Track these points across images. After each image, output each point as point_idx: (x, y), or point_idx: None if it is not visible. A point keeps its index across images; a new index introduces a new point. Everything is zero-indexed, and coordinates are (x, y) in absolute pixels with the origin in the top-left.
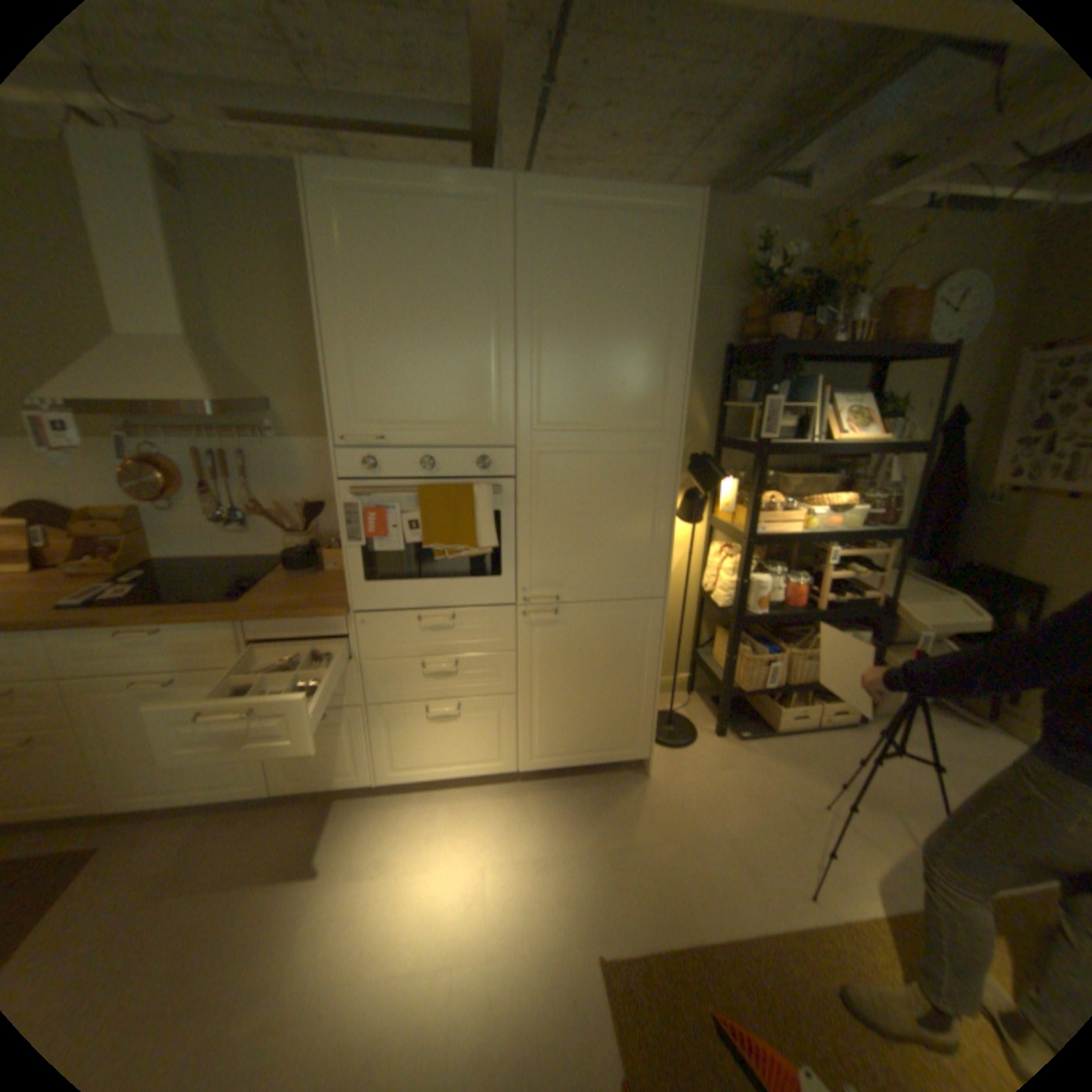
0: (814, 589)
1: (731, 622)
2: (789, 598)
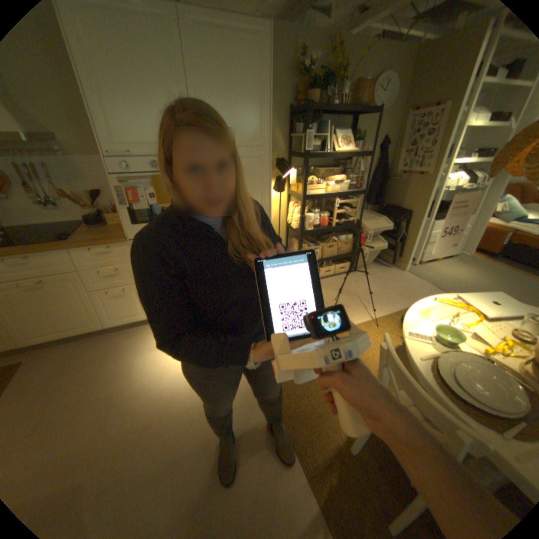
0: (330, 218)
1: (298, 235)
2: (320, 223)
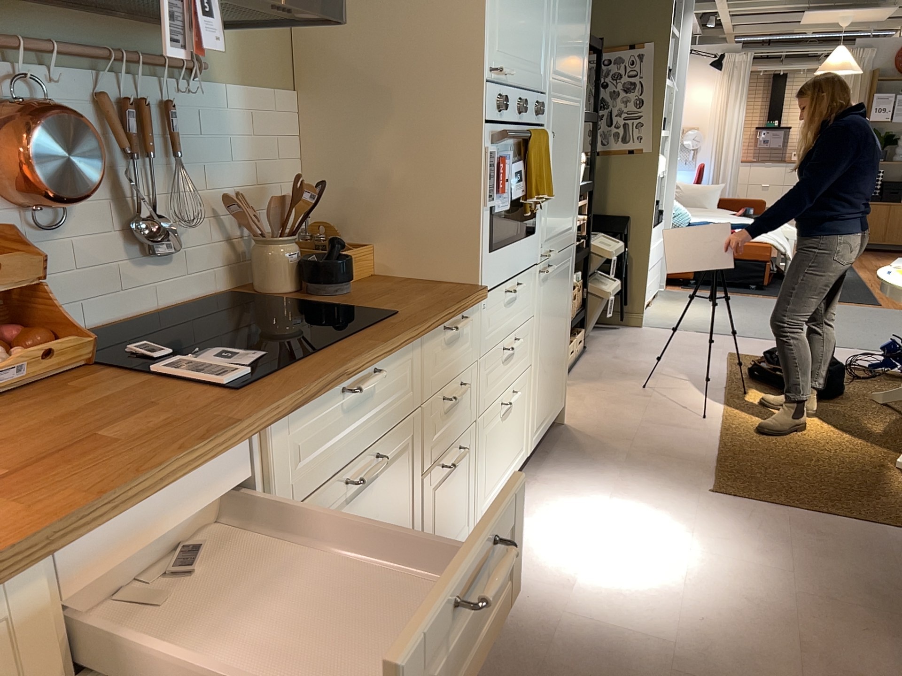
0: None
1: None
2: None
